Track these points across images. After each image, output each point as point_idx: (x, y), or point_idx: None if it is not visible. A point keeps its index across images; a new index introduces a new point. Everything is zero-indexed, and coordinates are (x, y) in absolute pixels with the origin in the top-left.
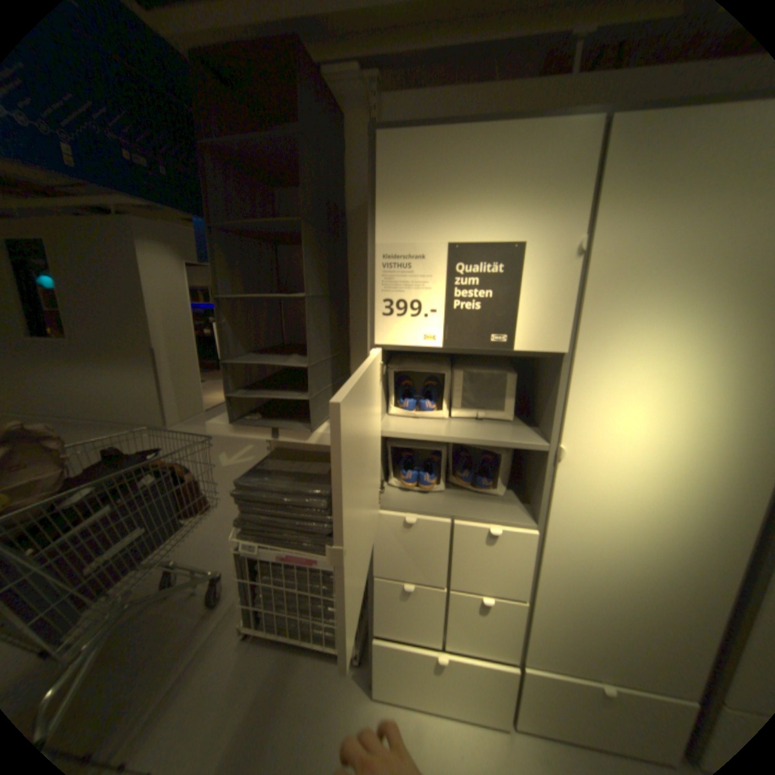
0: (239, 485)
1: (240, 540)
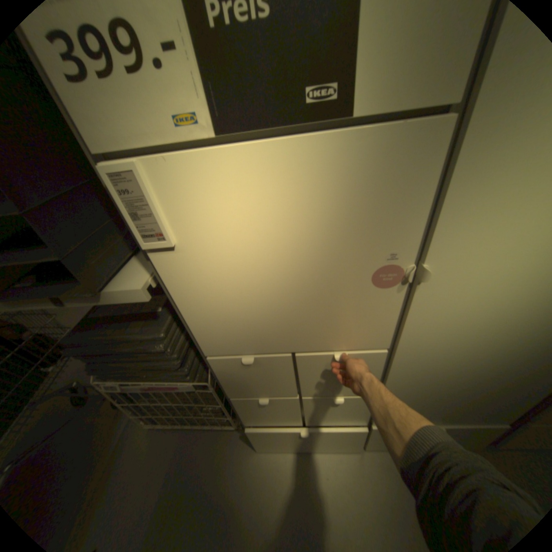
0: (67, 343)
1: (101, 381)
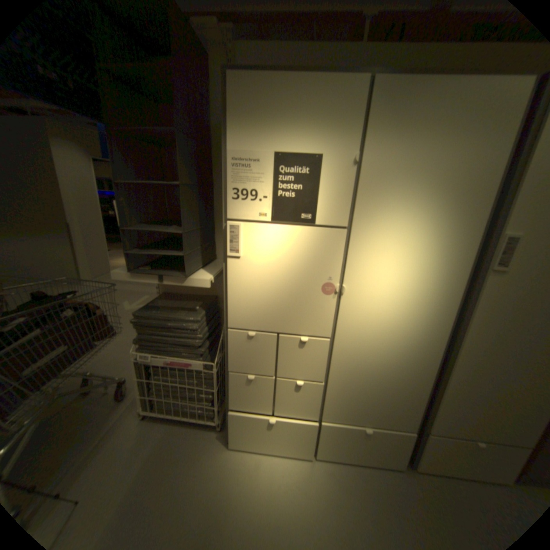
0: (135, 315)
1: (137, 353)
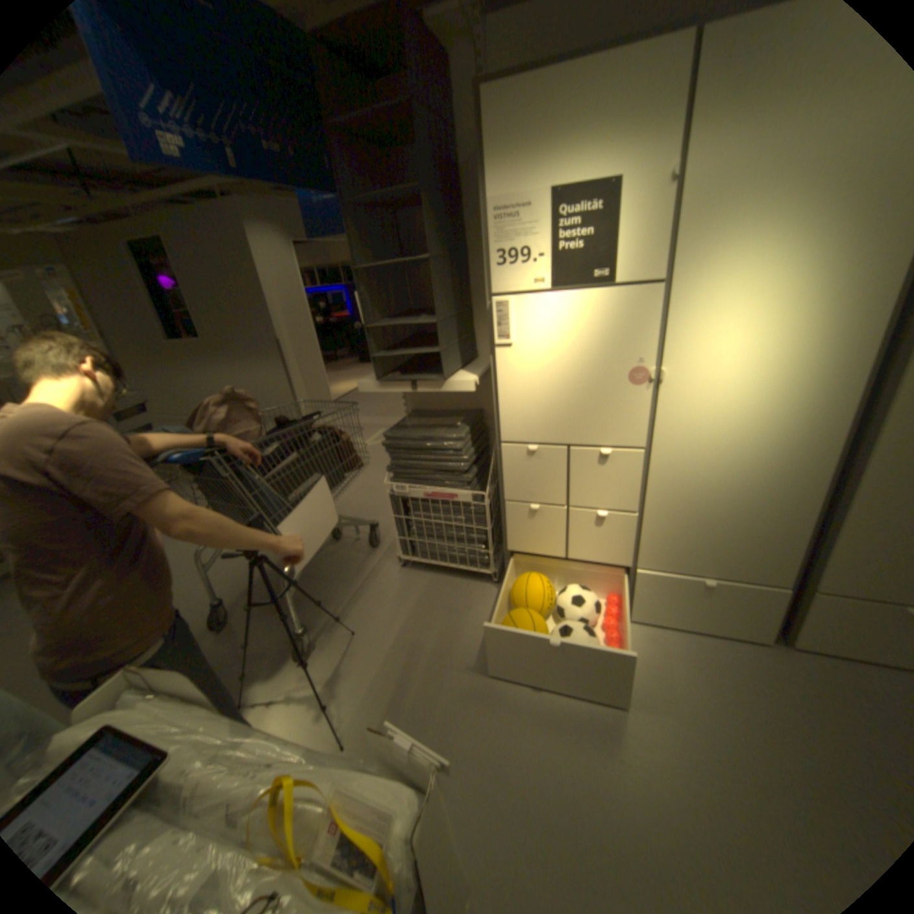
0: (388, 436)
1: (394, 483)
